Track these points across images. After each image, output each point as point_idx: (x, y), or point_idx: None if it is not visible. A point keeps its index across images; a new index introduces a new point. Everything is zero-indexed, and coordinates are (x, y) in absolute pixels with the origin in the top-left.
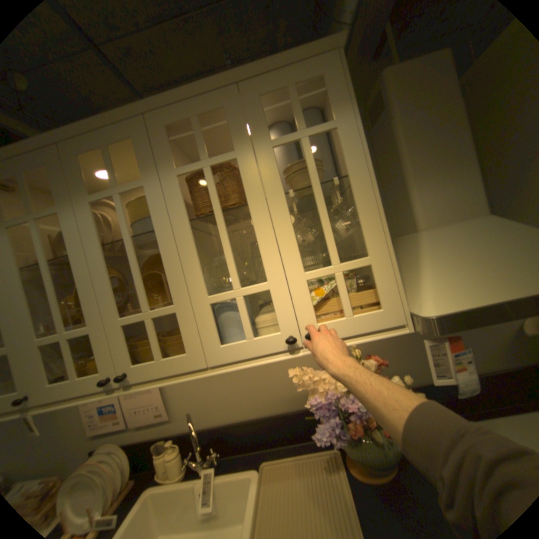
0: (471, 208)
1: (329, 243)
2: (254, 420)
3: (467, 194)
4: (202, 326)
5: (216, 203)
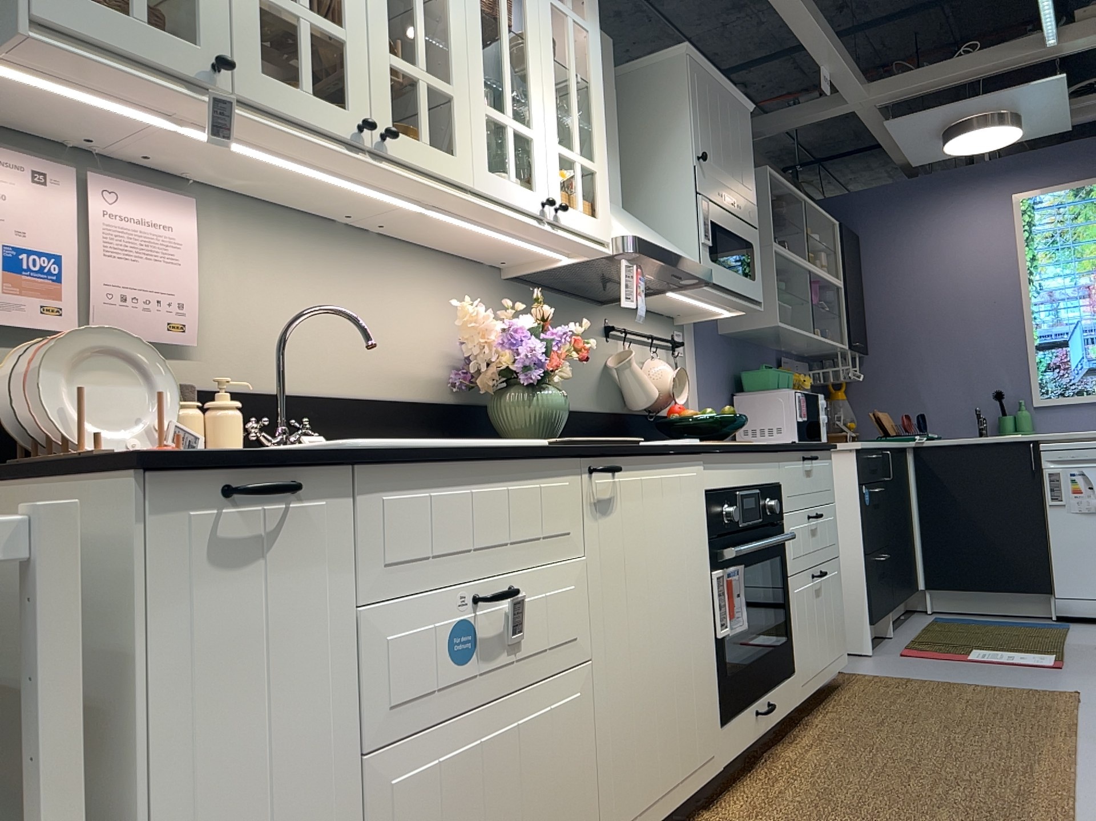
0: (616, 194)
1: (576, 130)
2: (353, 398)
3: (615, 180)
4: (476, 135)
5: (506, 11)
